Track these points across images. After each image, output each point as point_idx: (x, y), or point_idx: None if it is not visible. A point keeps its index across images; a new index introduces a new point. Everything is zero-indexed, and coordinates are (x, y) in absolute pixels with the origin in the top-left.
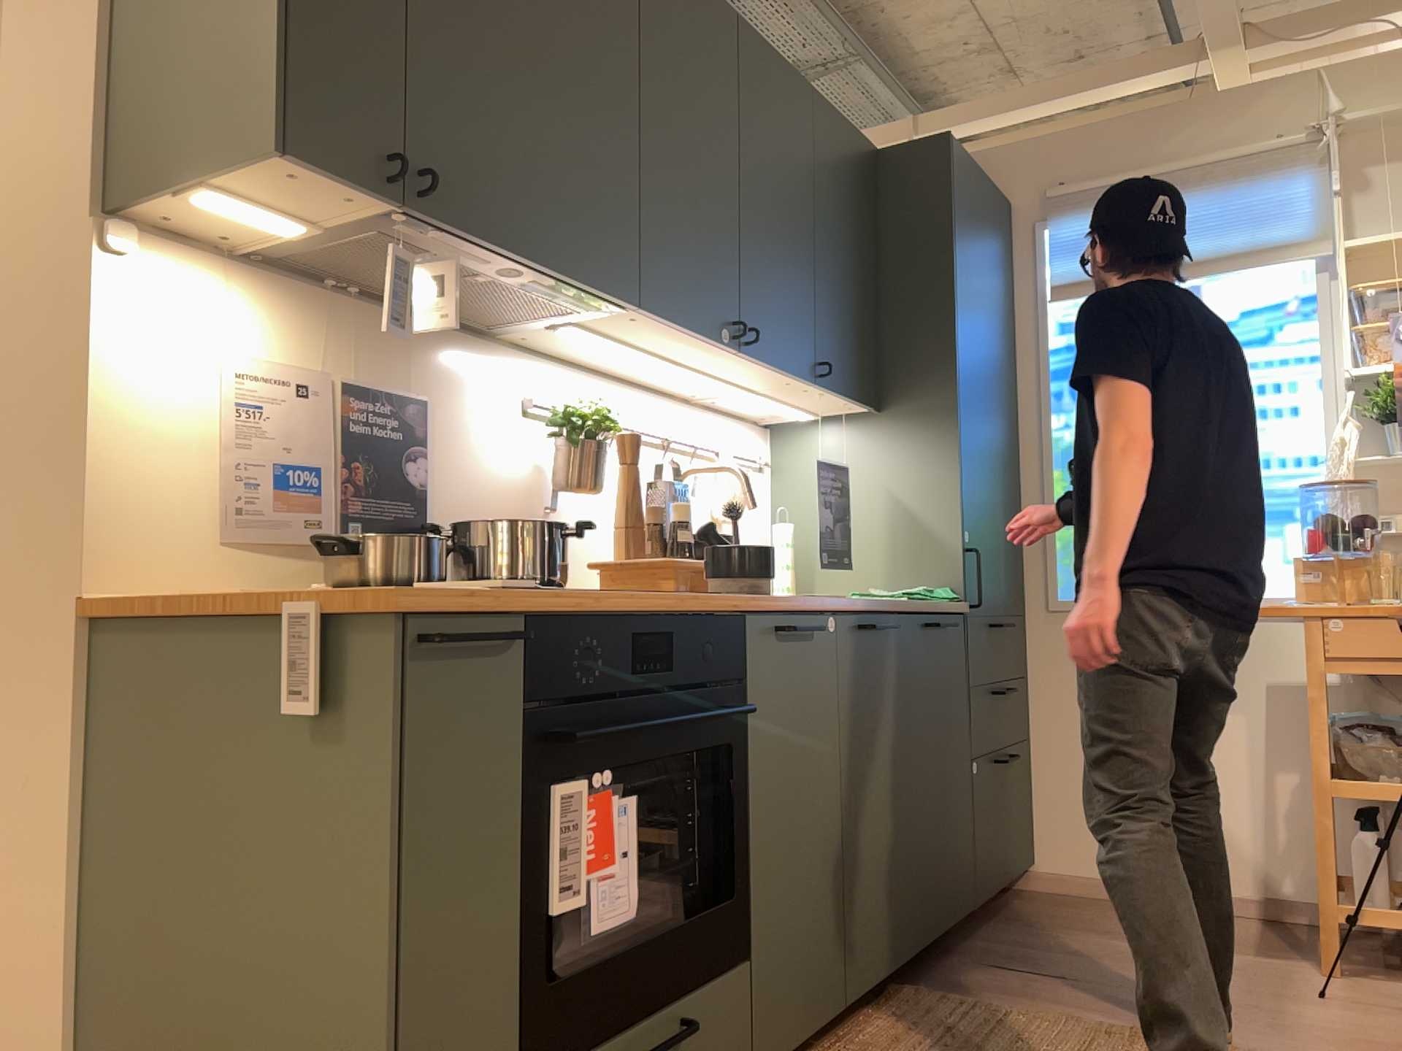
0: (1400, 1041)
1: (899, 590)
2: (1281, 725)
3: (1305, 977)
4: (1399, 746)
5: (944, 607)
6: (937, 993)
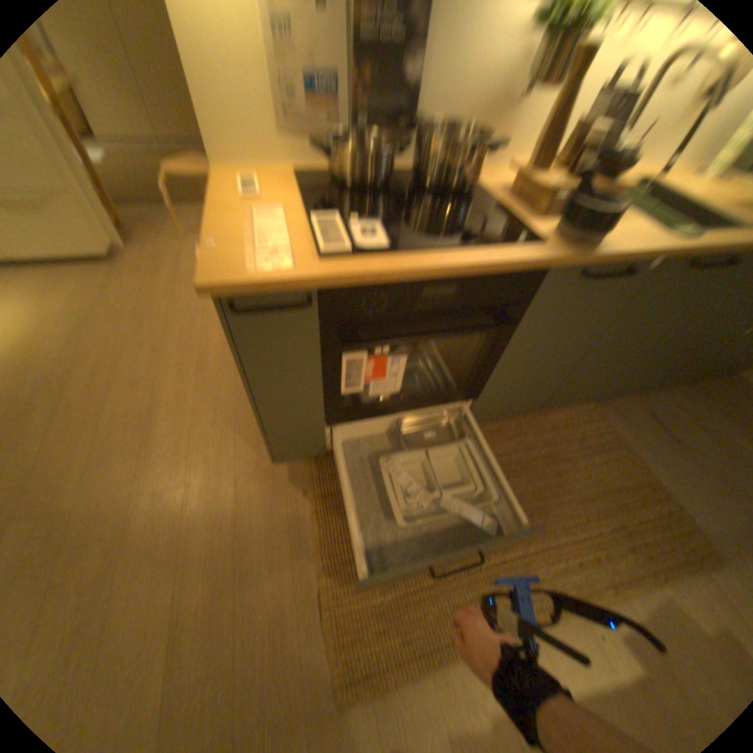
0: None
1: None
2: None
3: None
4: None
5: None
6: (604, 412)
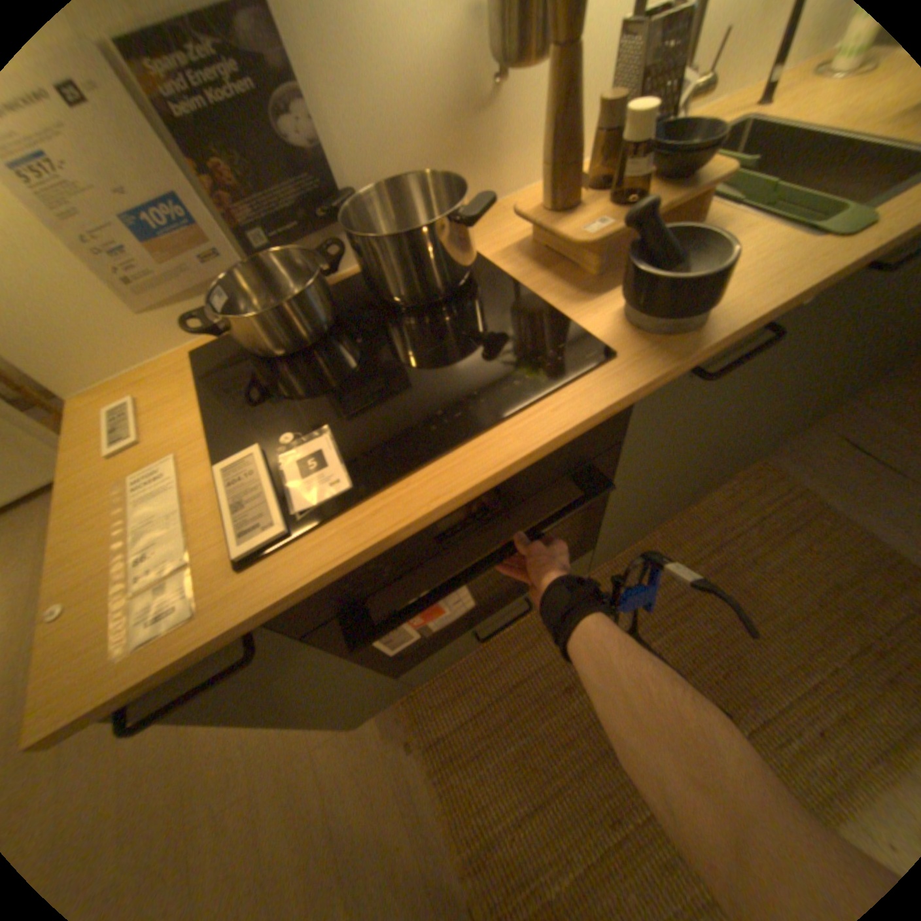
0: None
1: None
2: None
3: None
4: None
5: None
6: (779, 465)
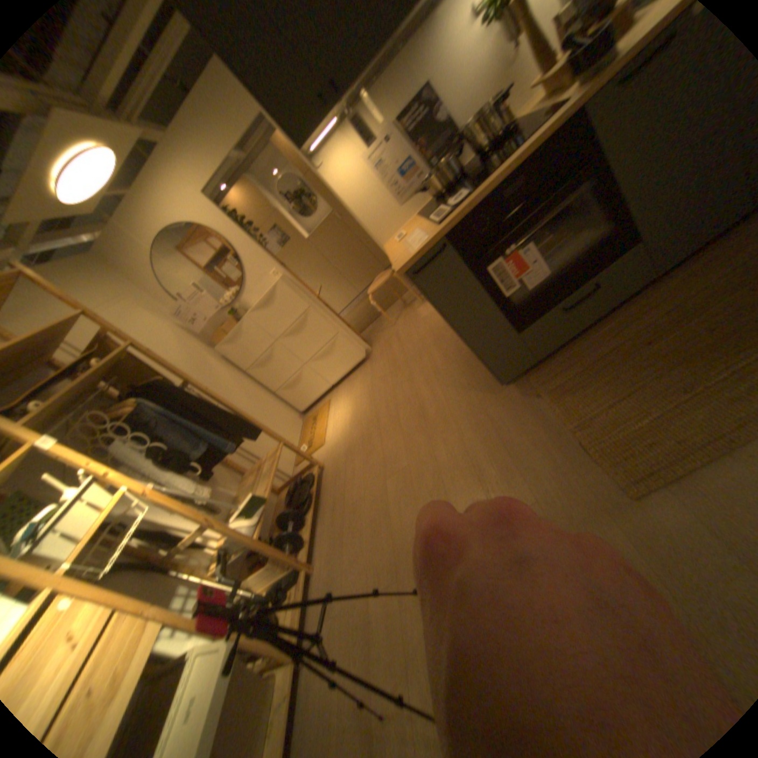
0: None
1: None
2: None
3: None
4: None
5: None
6: None
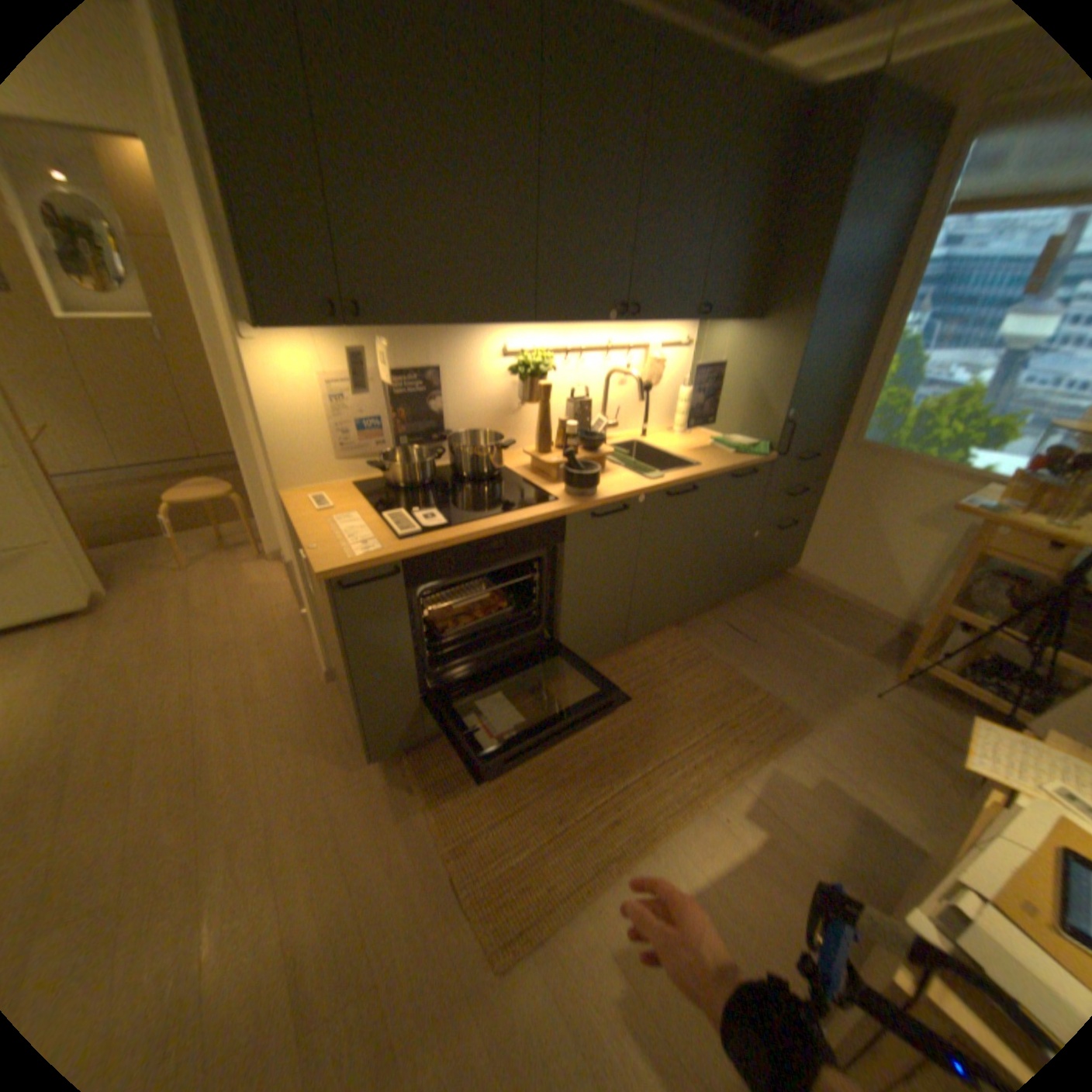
0: (889, 740)
1: (740, 436)
2: (965, 548)
3: (882, 680)
4: (1012, 602)
5: (750, 461)
6: (686, 635)
